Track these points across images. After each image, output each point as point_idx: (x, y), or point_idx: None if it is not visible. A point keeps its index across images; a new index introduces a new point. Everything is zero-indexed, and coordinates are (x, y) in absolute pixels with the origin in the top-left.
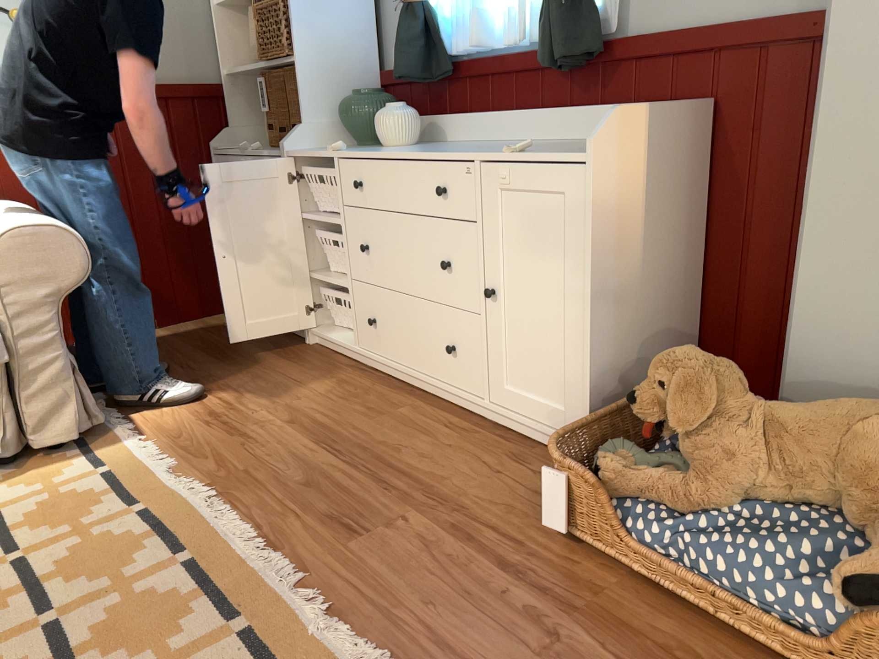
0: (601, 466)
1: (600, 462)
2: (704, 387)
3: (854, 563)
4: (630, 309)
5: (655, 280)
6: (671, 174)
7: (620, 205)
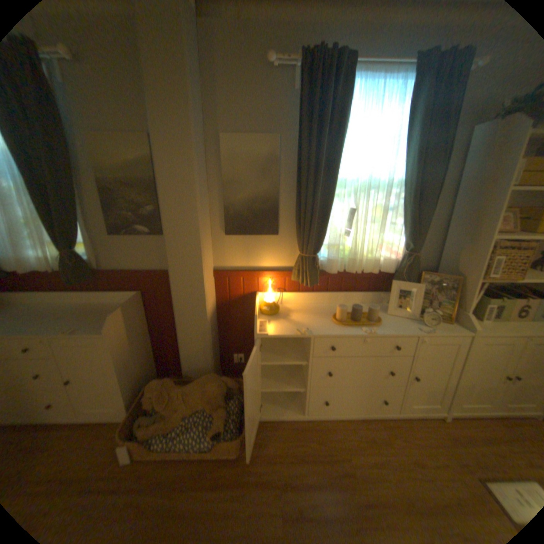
0: (137, 435)
1: (136, 435)
2: (163, 395)
3: (211, 433)
4: (130, 368)
5: (136, 354)
6: (133, 320)
7: (119, 343)
